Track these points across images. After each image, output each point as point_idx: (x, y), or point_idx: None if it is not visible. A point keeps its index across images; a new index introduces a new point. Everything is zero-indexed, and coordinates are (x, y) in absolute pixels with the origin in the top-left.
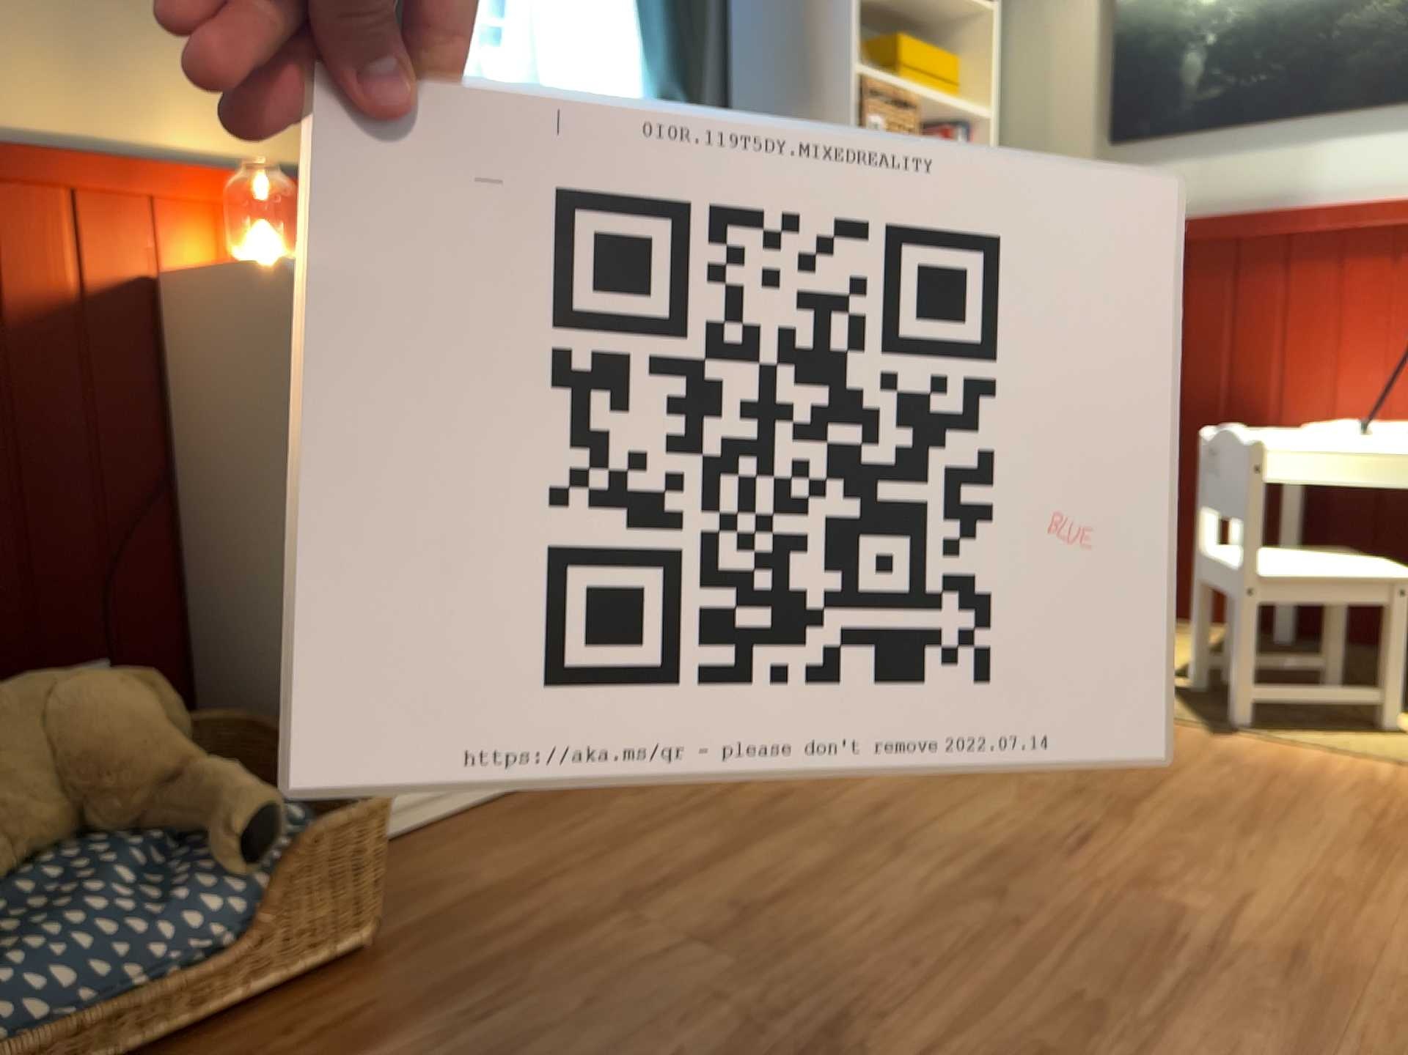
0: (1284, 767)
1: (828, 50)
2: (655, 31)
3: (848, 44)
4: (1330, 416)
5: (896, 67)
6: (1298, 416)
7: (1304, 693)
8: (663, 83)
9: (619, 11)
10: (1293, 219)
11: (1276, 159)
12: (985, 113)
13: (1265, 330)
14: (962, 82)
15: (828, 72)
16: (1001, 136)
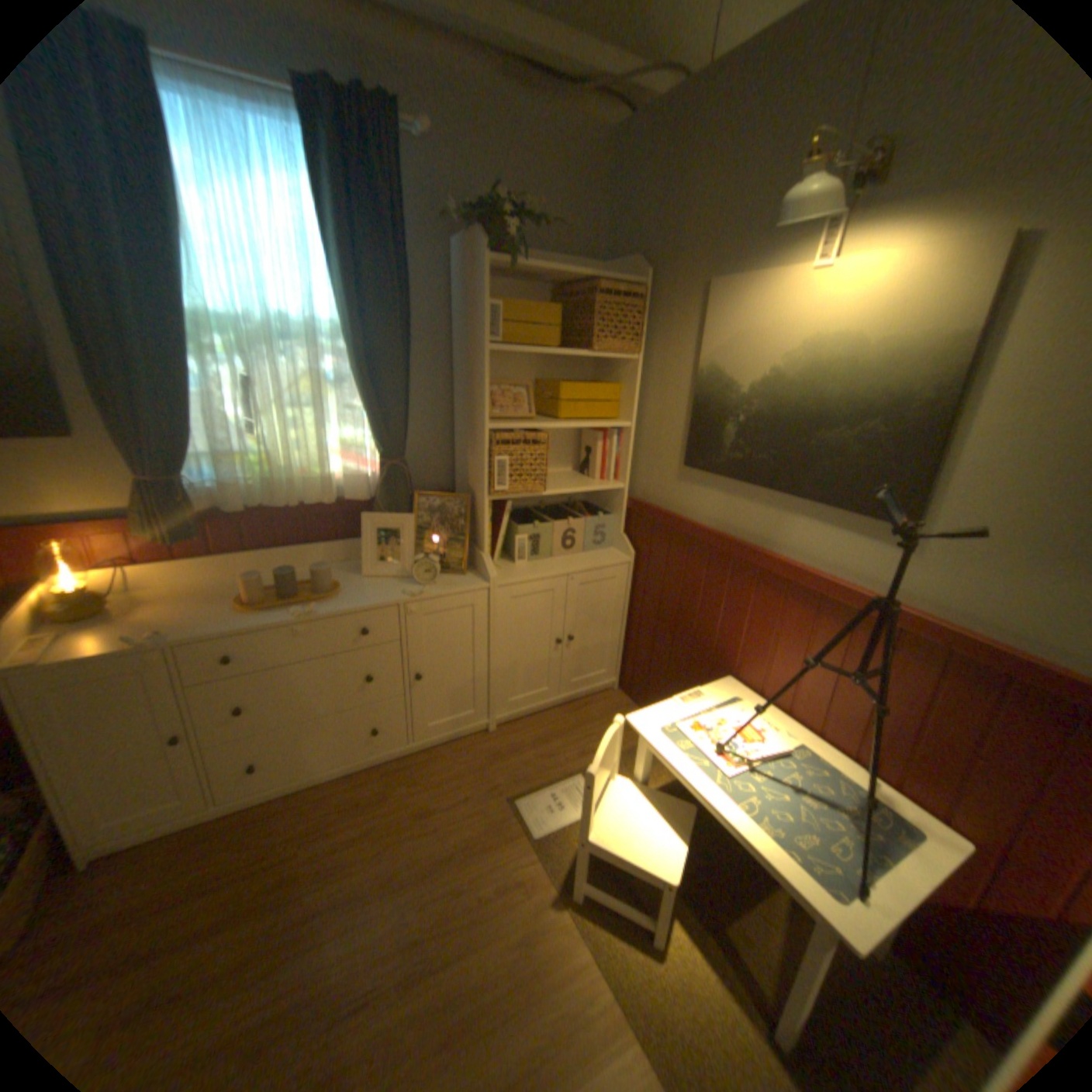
0: (549, 968)
1: (478, 414)
2: (365, 410)
3: (484, 416)
4: (764, 690)
5: (558, 403)
6: (749, 679)
7: (610, 907)
8: (373, 437)
9: (352, 394)
10: (763, 562)
11: (766, 514)
12: (625, 427)
13: (741, 620)
14: (621, 402)
15: (478, 428)
16: (640, 438)
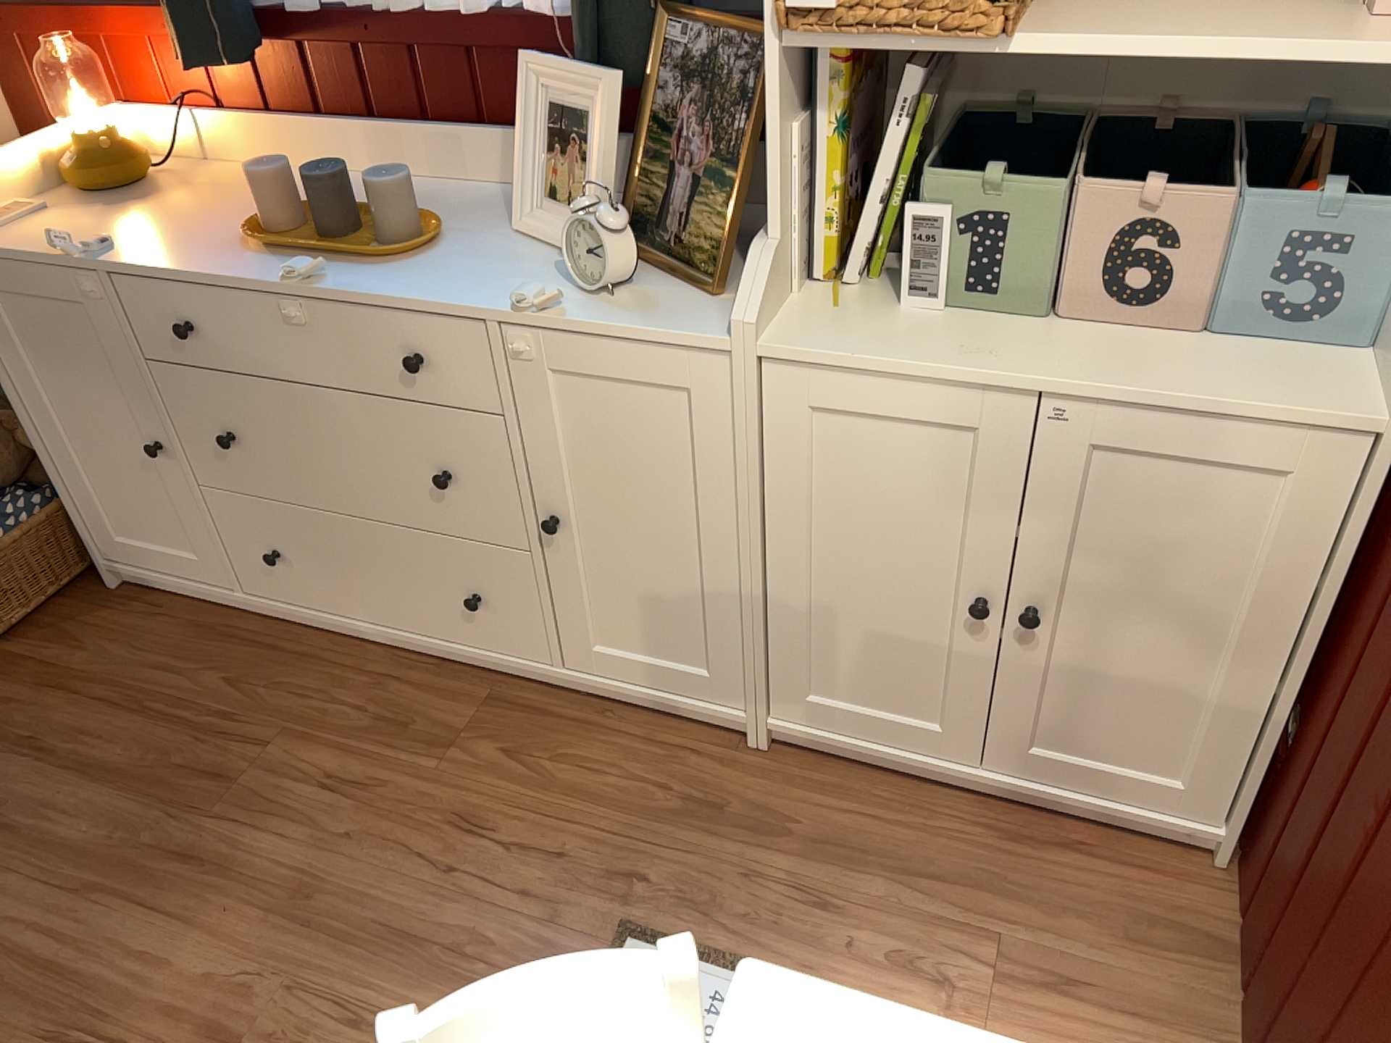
0: None
1: None
2: None
3: None
4: None
5: None
6: None
7: None
8: None
9: None
10: None
11: None
12: None
13: None
14: None
15: None
16: None
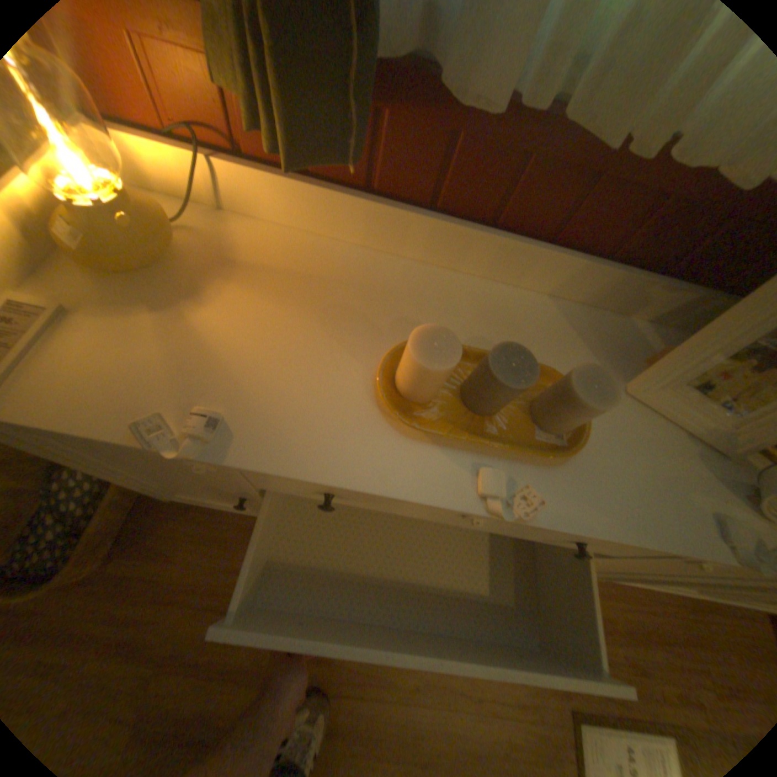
0: None
1: None
2: None
3: None
4: None
5: None
6: None
7: None
8: None
9: None
10: None
11: None
12: None
13: None
14: None
15: None
16: None
